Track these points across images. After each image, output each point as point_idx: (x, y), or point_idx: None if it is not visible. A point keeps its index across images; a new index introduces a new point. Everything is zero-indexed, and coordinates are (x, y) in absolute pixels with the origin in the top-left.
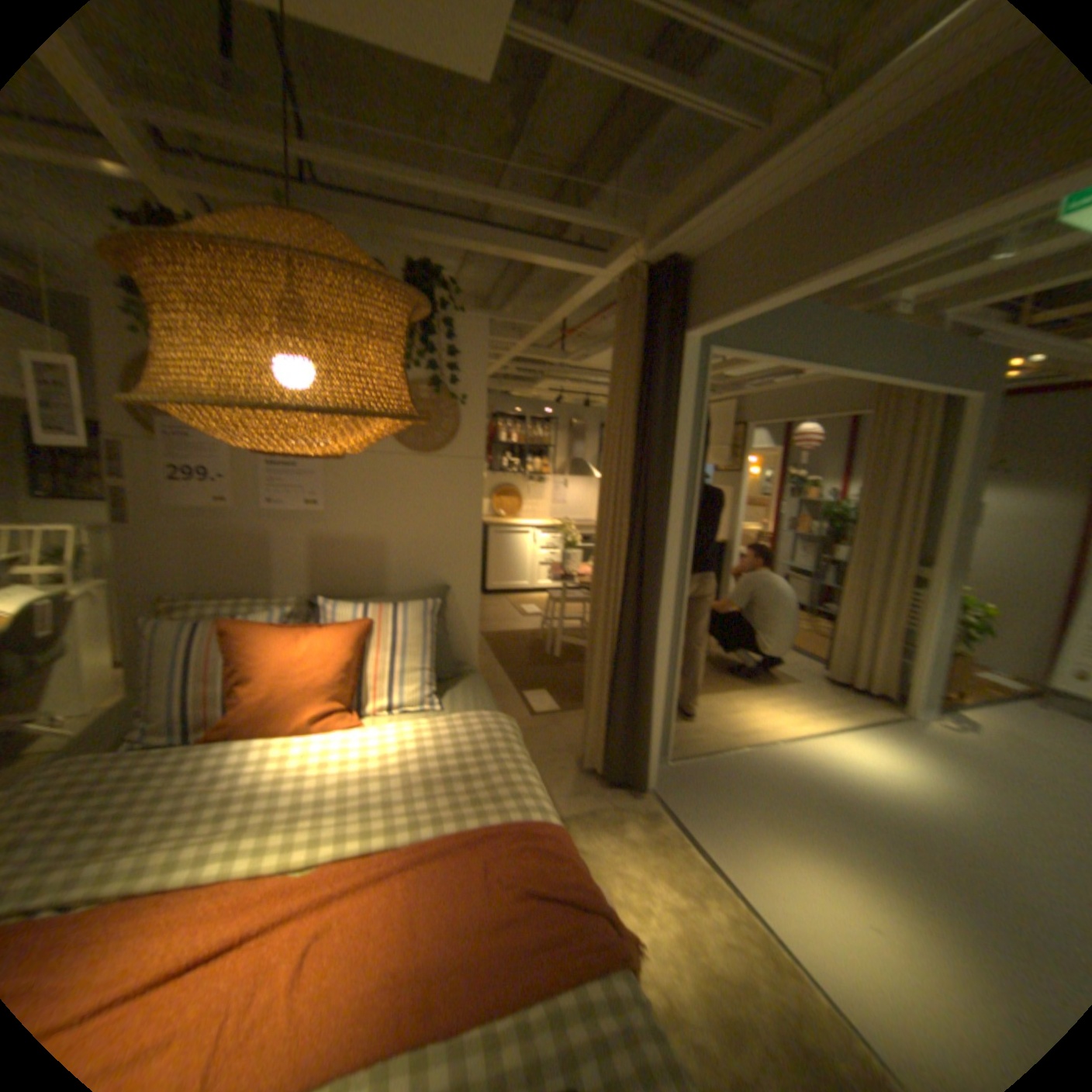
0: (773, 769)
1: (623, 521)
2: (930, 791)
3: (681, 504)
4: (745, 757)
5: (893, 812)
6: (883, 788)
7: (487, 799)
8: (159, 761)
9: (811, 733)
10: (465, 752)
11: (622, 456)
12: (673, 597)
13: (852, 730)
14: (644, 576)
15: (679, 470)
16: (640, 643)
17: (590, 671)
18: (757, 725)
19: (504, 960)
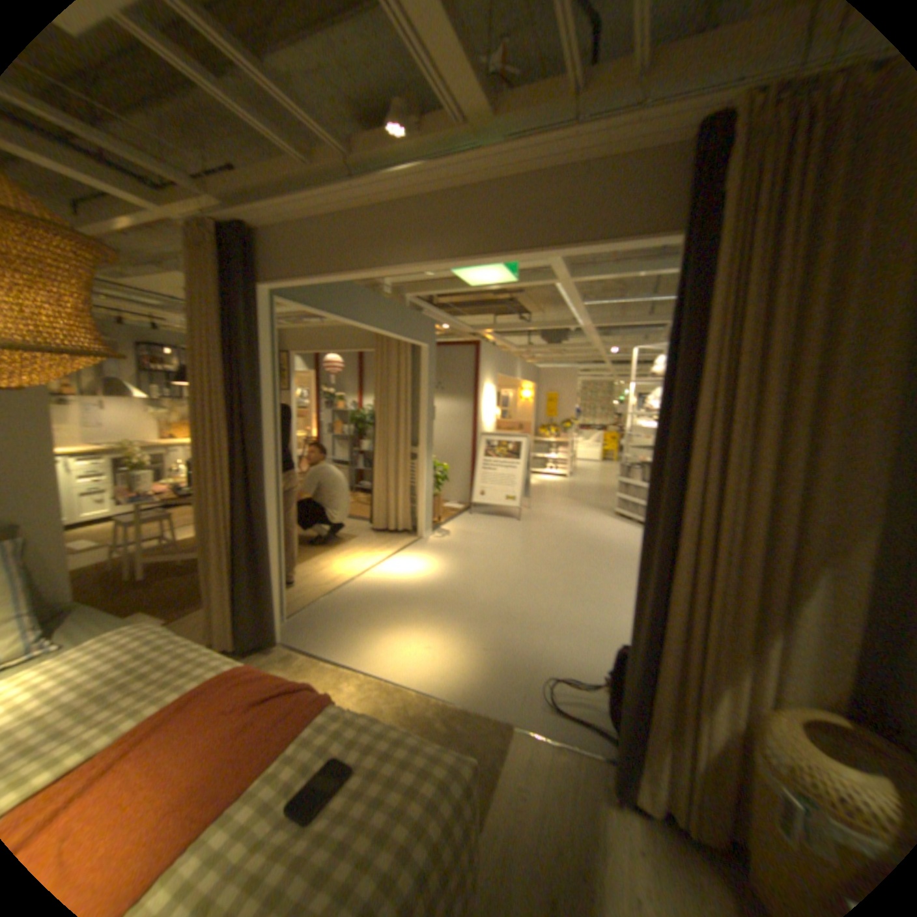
0: (355, 593)
1: (222, 433)
2: (434, 571)
3: (271, 416)
4: (336, 593)
5: (421, 588)
6: (414, 578)
7: (174, 677)
8: None
9: (371, 564)
10: (124, 661)
11: (212, 379)
12: (274, 489)
13: (392, 554)
14: (248, 476)
15: (266, 390)
16: (254, 530)
17: (206, 568)
18: (337, 571)
19: (253, 742)
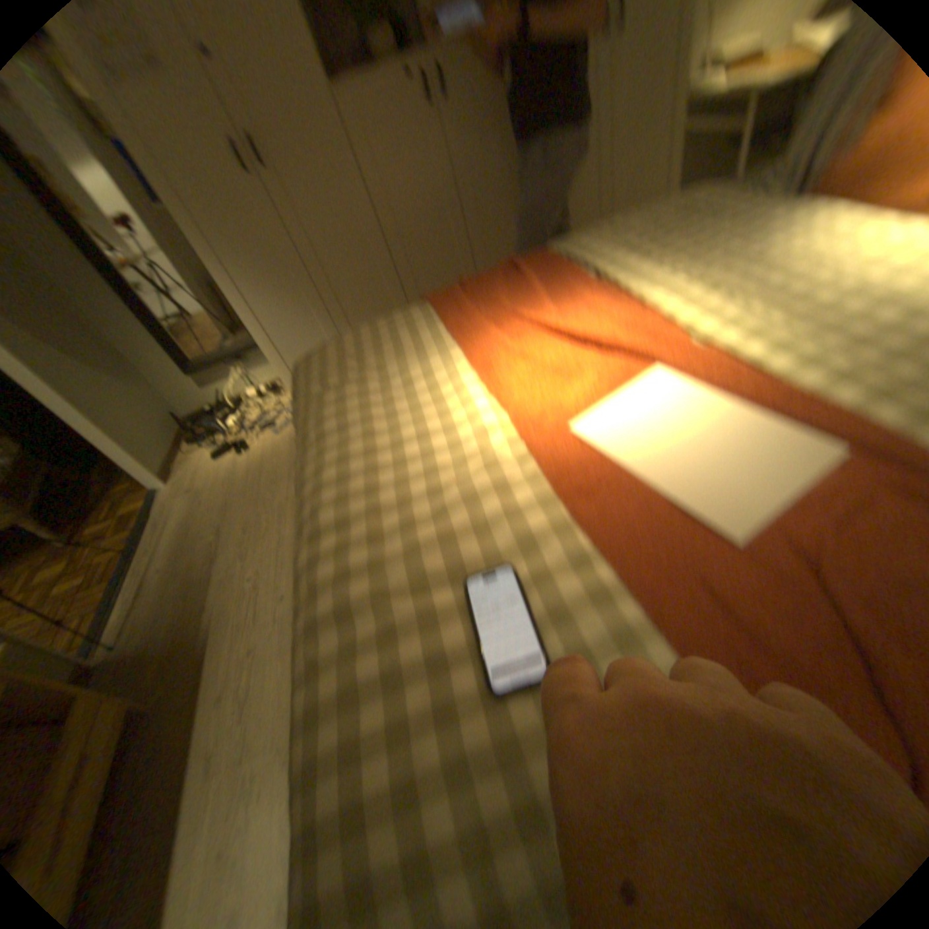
0: None
1: None
2: None
3: None
4: None
5: None
6: None
7: None
8: (750, 201)
9: None
10: None
11: None
12: None
13: None
14: None
15: None
16: None
17: None
18: None
19: (687, 556)
